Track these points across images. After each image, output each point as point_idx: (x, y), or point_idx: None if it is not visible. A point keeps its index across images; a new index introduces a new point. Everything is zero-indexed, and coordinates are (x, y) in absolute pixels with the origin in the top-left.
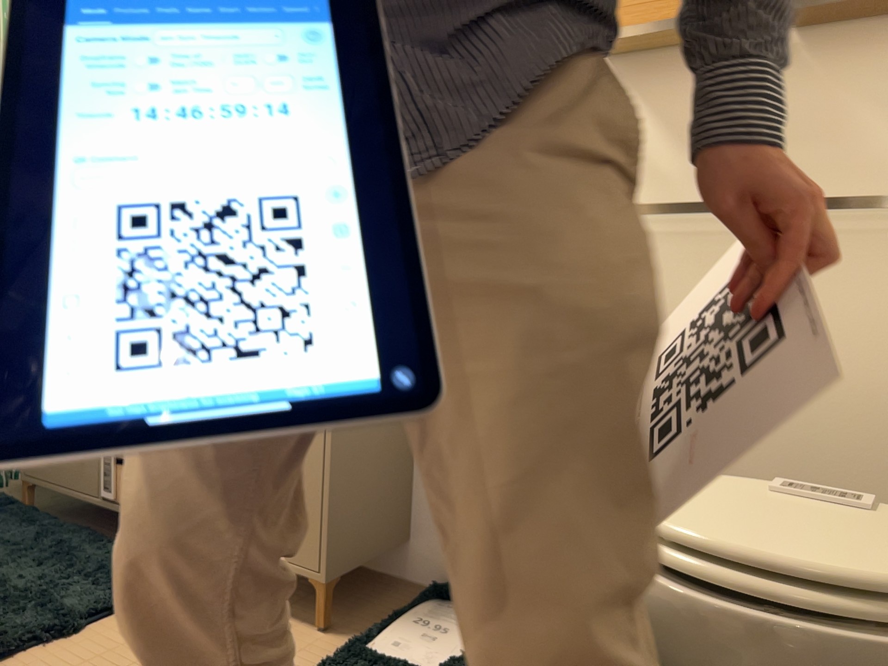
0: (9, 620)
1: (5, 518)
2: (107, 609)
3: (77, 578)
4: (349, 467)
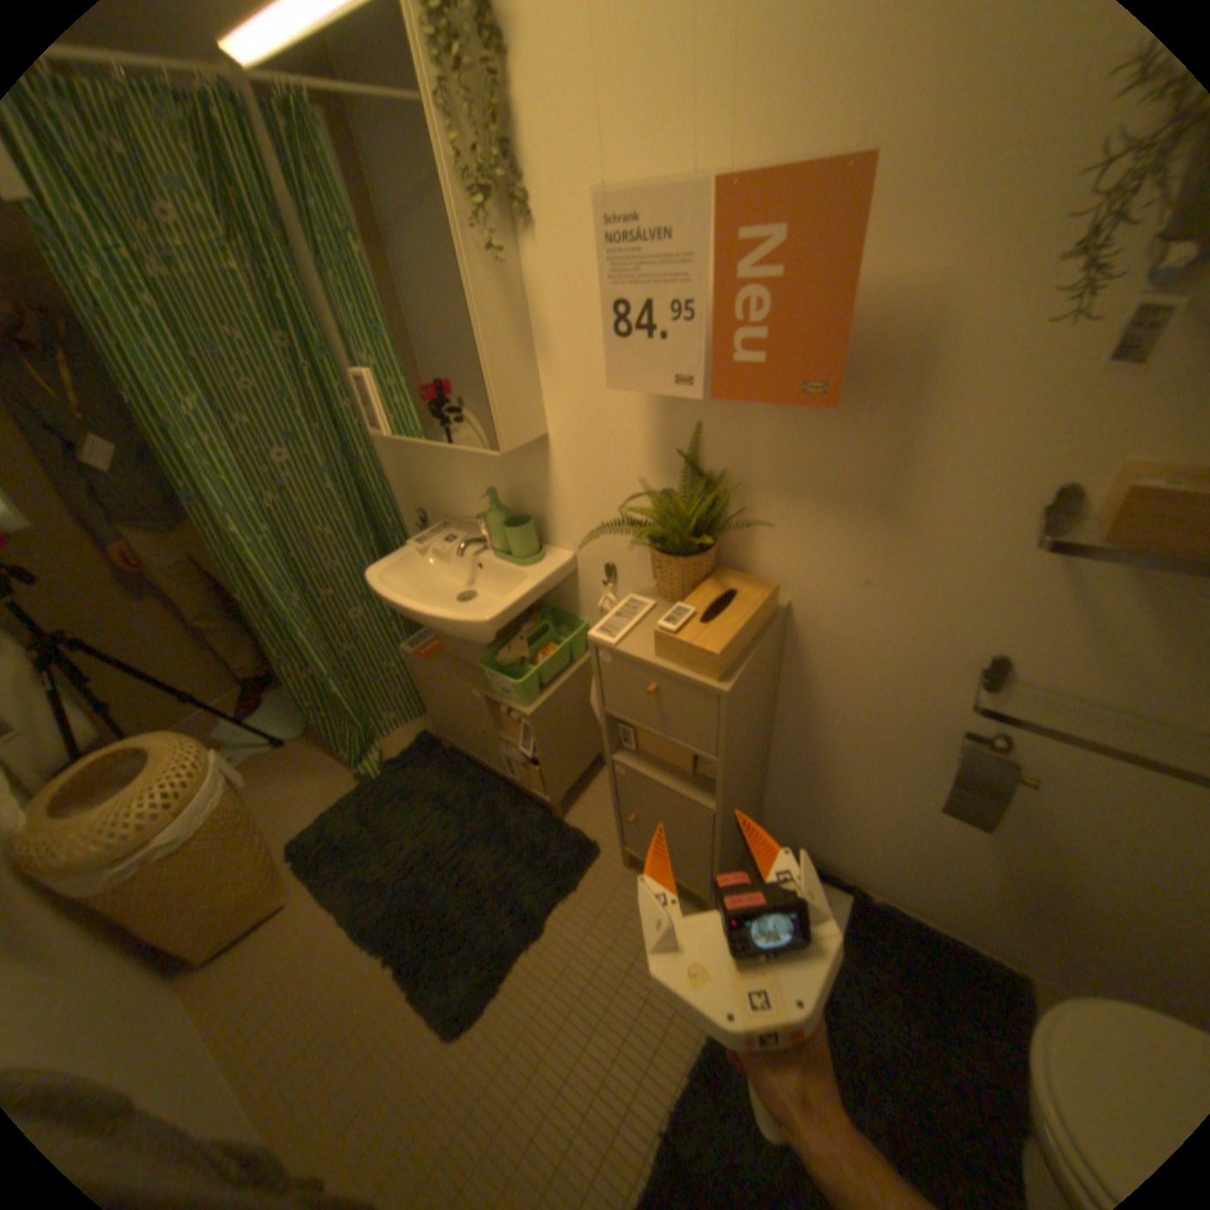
0: (498, 934)
1: (440, 771)
2: (557, 908)
3: (522, 866)
4: (732, 842)
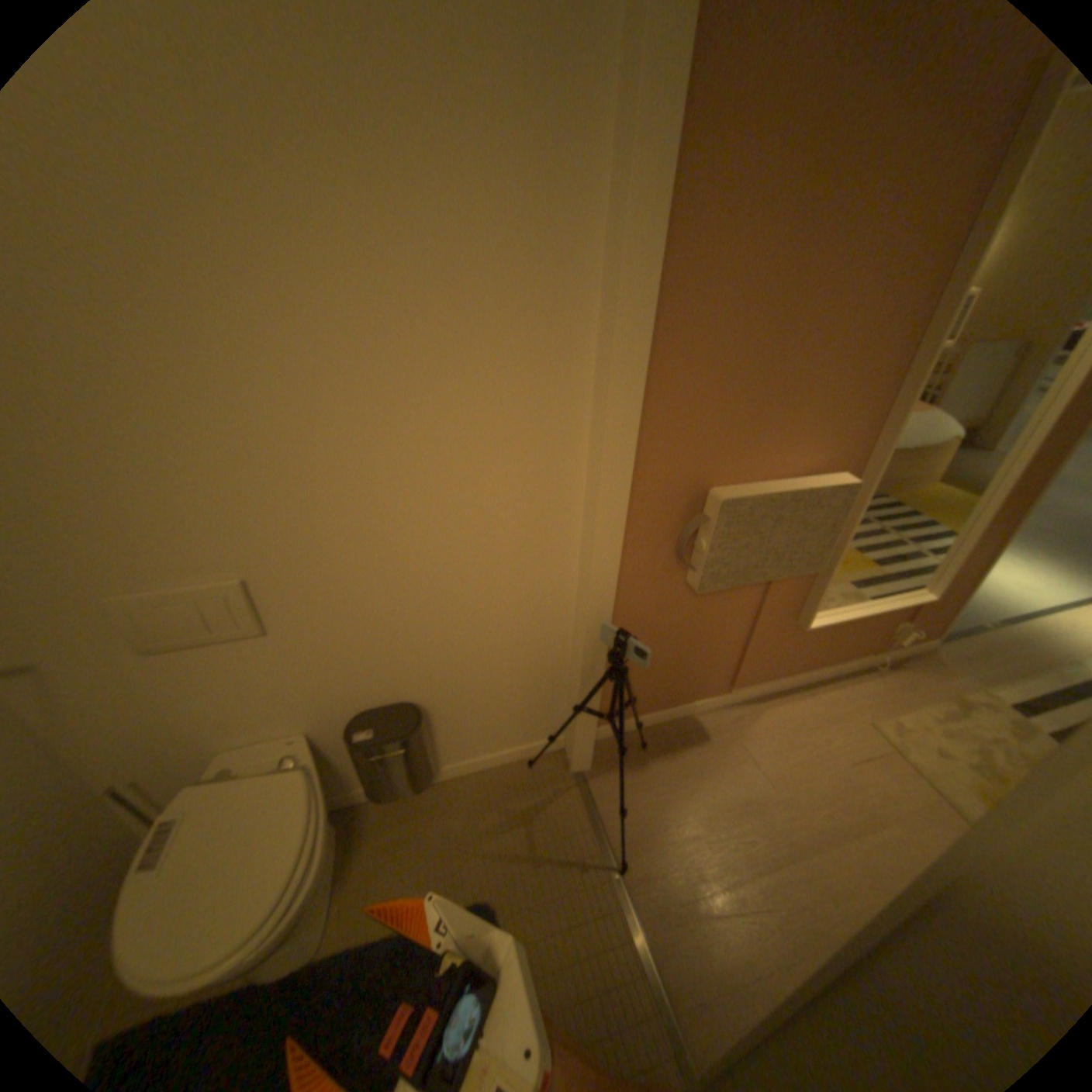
0: None
1: None
2: None
3: None
4: None
